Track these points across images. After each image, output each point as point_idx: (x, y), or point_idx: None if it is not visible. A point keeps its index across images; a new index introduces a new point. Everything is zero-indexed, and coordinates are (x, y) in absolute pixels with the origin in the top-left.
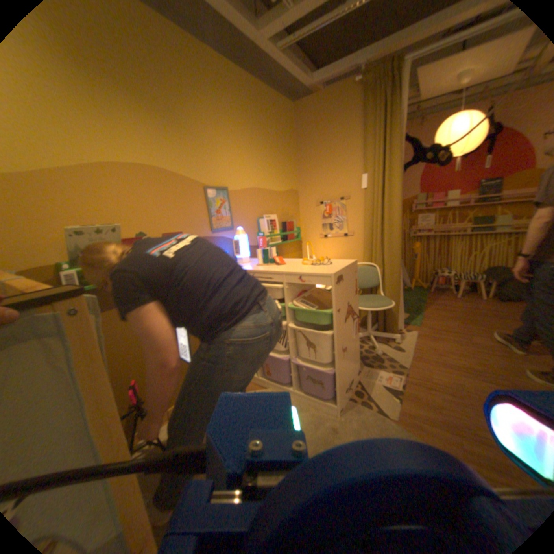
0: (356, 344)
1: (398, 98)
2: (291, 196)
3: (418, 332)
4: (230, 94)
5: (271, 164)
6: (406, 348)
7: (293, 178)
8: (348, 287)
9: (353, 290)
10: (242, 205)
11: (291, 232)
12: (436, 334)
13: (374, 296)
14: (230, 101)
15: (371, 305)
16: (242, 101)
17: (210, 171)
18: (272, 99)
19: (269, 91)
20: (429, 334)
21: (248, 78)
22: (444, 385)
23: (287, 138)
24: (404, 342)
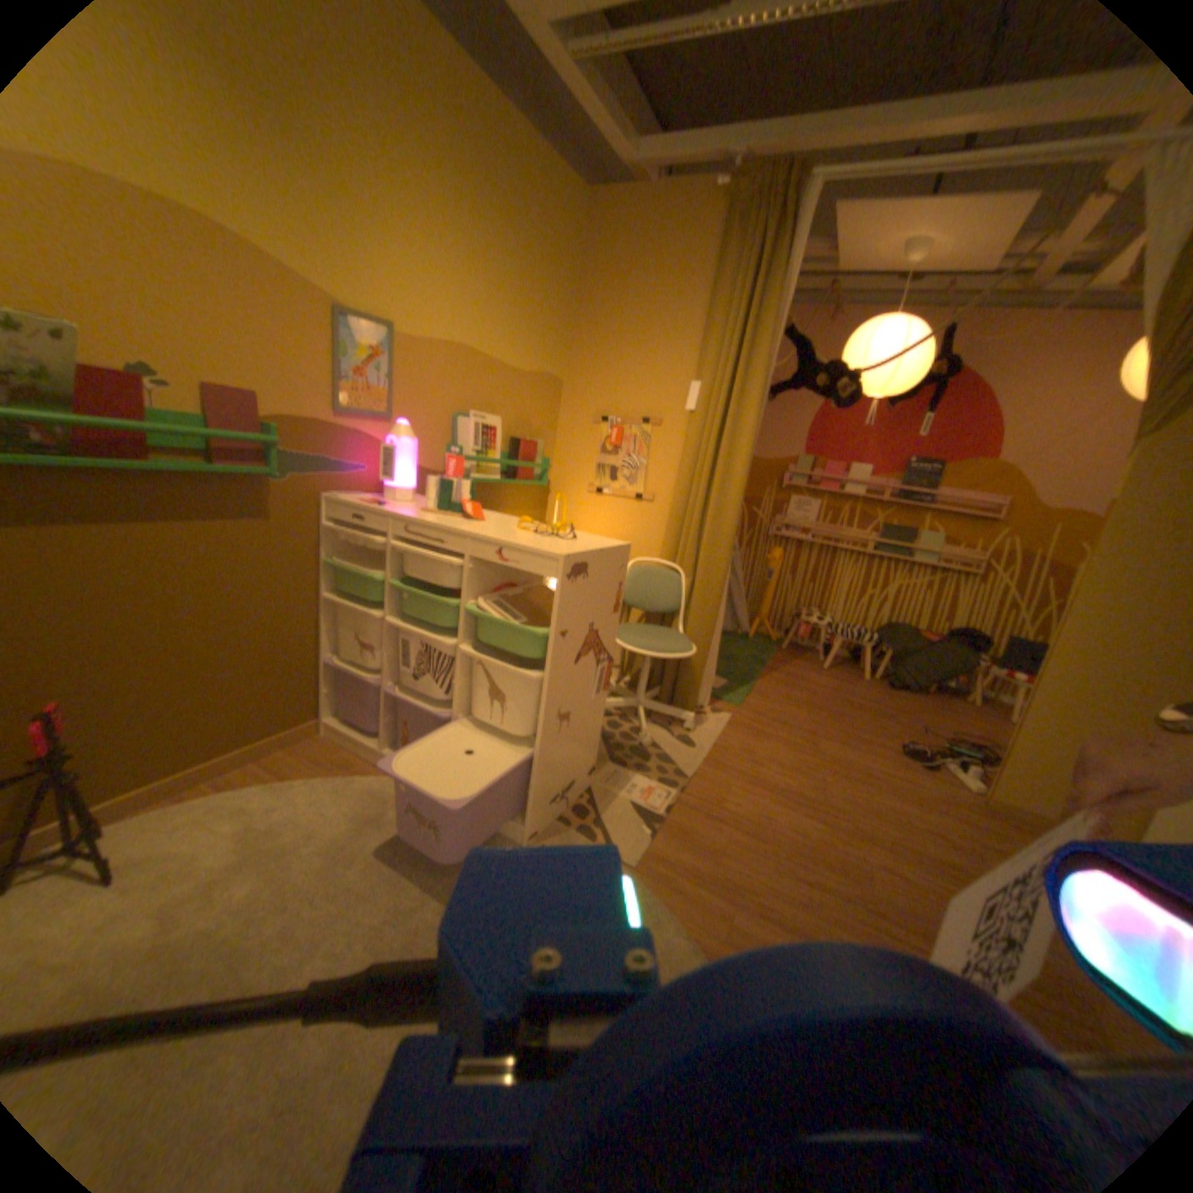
0: (598, 713)
1: (787, 249)
2: (545, 390)
3: (732, 717)
4: (442, 120)
5: (513, 307)
6: (700, 743)
7: (557, 353)
8: (599, 595)
9: (611, 605)
10: (424, 377)
11: (528, 465)
12: (763, 726)
13: (663, 632)
14: (441, 137)
15: (651, 647)
16: (471, 146)
17: (361, 277)
18: (543, 167)
19: (539, 147)
20: (750, 725)
21: (494, 100)
22: (744, 817)
23: (562, 264)
24: (700, 732)
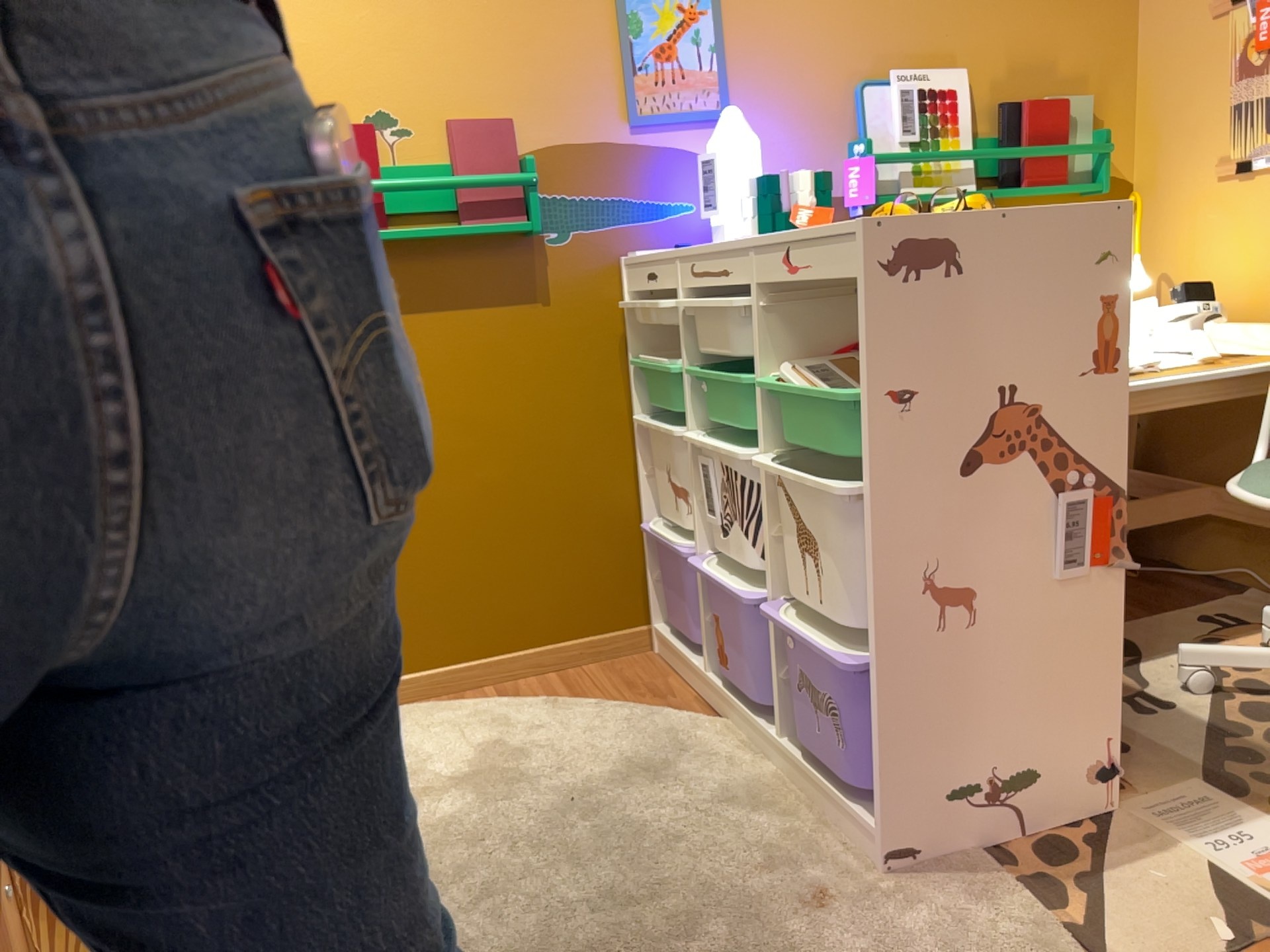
0: (1087, 624)
1: None
2: None
3: None
4: None
5: None
6: None
7: None
8: (1009, 320)
9: (1069, 350)
10: (783, 31)
11: (1043, 150)
12: None
13: None
14: None
15: None
16: None
17: None
18: None
19: None
20: None
21: None
22: None
23: None
24: None
